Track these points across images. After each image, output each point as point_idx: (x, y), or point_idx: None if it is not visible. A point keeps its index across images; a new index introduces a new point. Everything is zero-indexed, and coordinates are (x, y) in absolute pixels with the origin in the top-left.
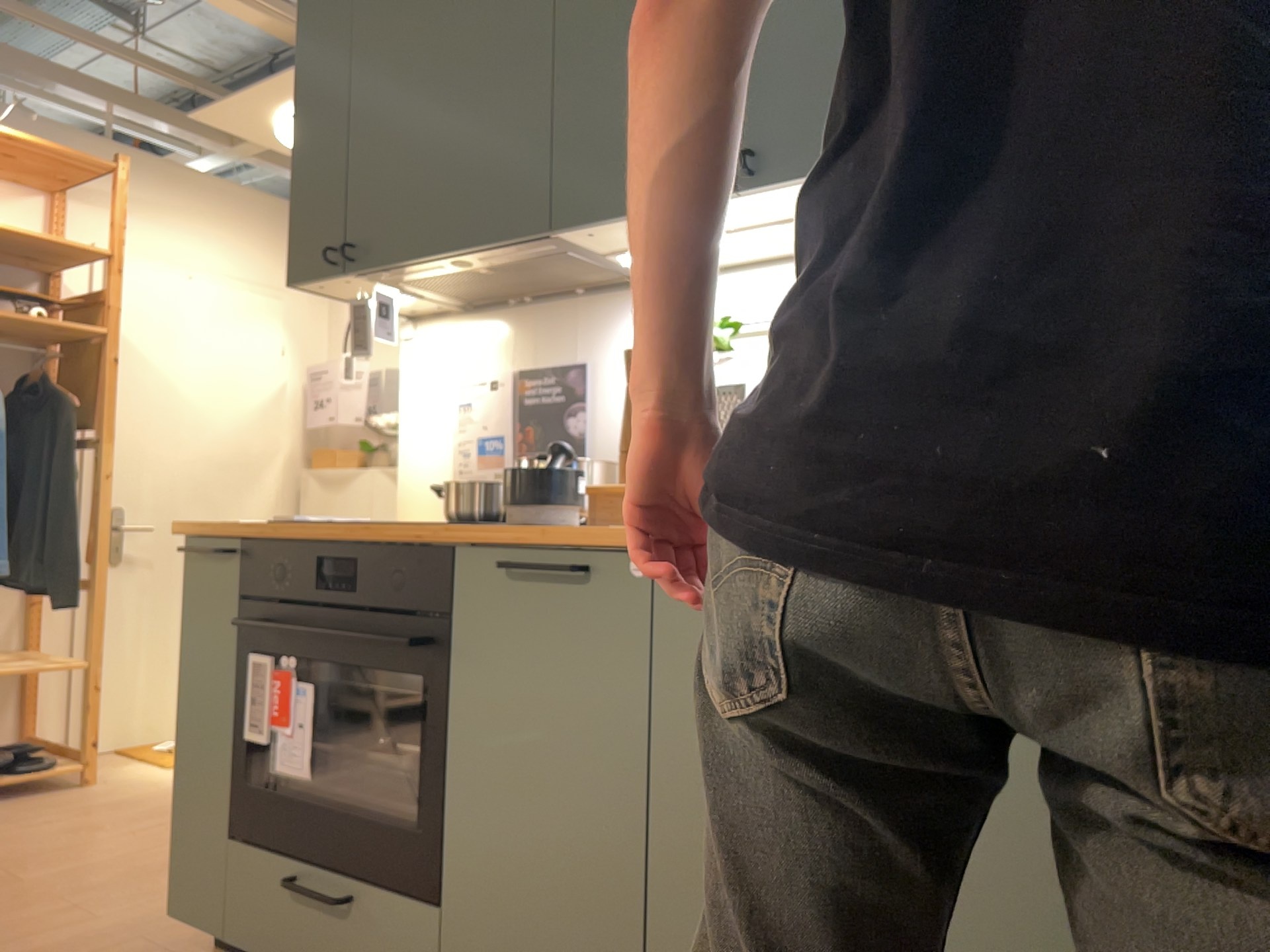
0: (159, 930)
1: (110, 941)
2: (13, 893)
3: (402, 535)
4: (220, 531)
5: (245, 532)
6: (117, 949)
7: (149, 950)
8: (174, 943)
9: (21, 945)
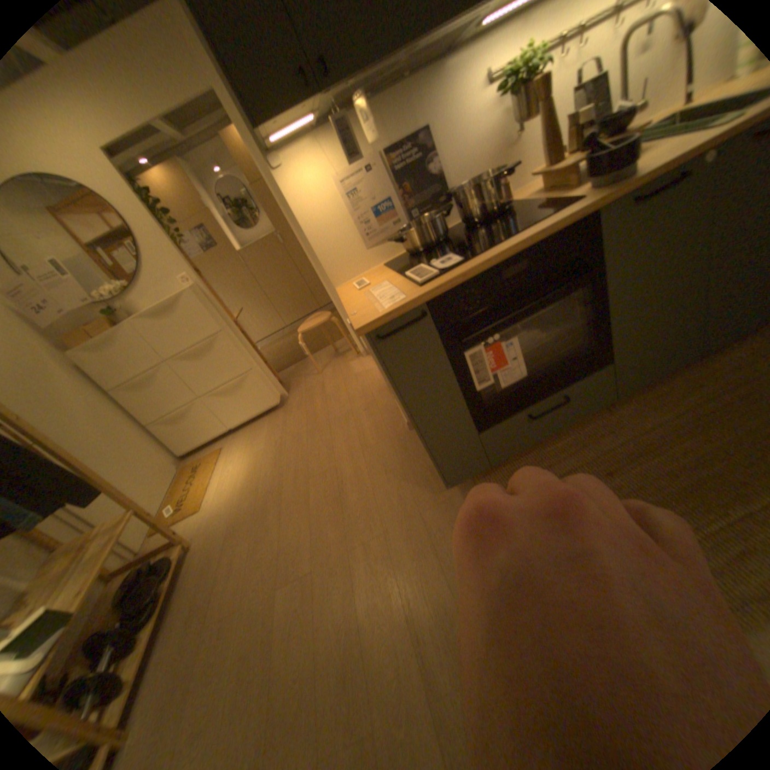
0: (413, 505)
1: (415, 524)
2: (324, 572)
3: (557, 224)
4: (409, 307)
5: (423, 296)
6: (426, 520)
7: (435, 508)
8: (433, 498)
9: (397, 563)
